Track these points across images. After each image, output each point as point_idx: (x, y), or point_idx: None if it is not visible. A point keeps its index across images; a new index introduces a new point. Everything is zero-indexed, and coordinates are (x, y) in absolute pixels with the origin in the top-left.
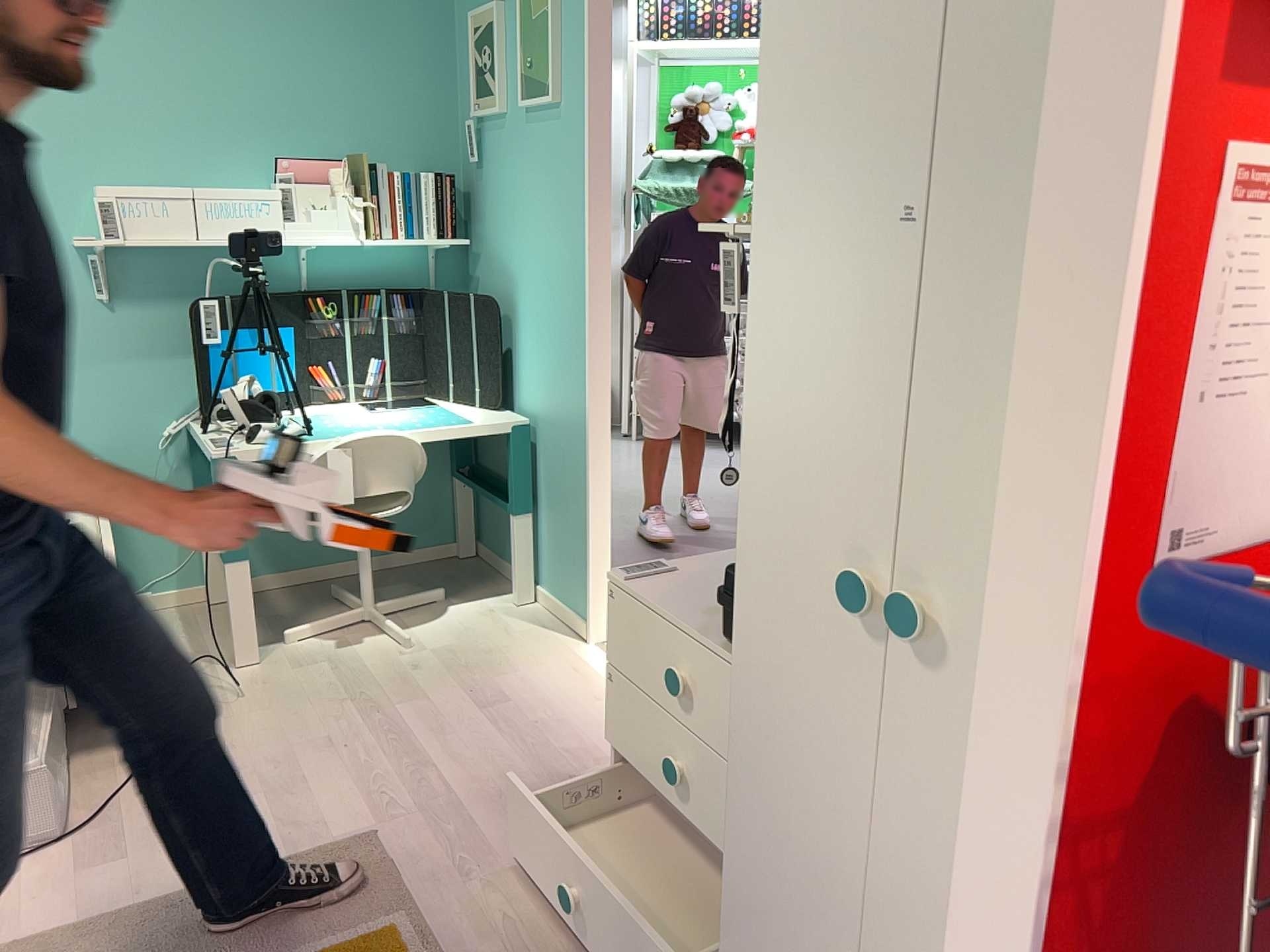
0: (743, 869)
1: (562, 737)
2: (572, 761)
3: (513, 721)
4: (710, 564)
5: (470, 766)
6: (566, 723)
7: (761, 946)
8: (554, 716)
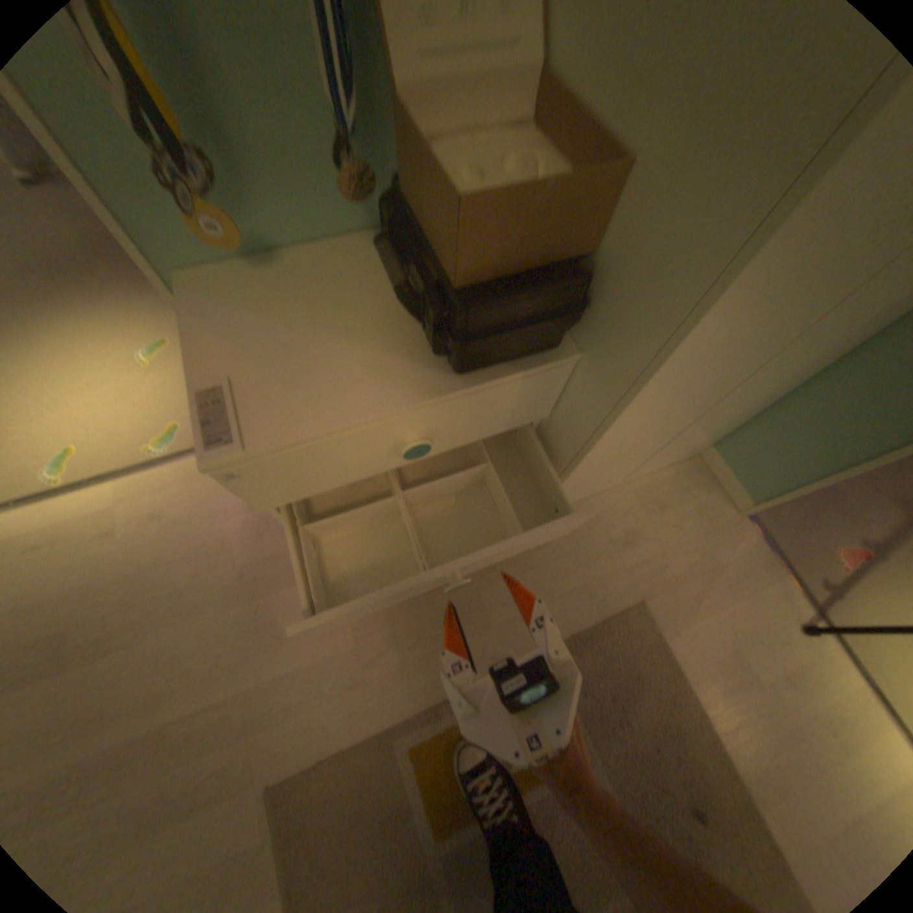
0: (592, 464)
1: (165, 577)
2: (211, 572)
3: (108, 629)
4: (221, 335)
5: (178, 681)
6: (139, 571)
7: (595, 474)
8: (118, 582)
